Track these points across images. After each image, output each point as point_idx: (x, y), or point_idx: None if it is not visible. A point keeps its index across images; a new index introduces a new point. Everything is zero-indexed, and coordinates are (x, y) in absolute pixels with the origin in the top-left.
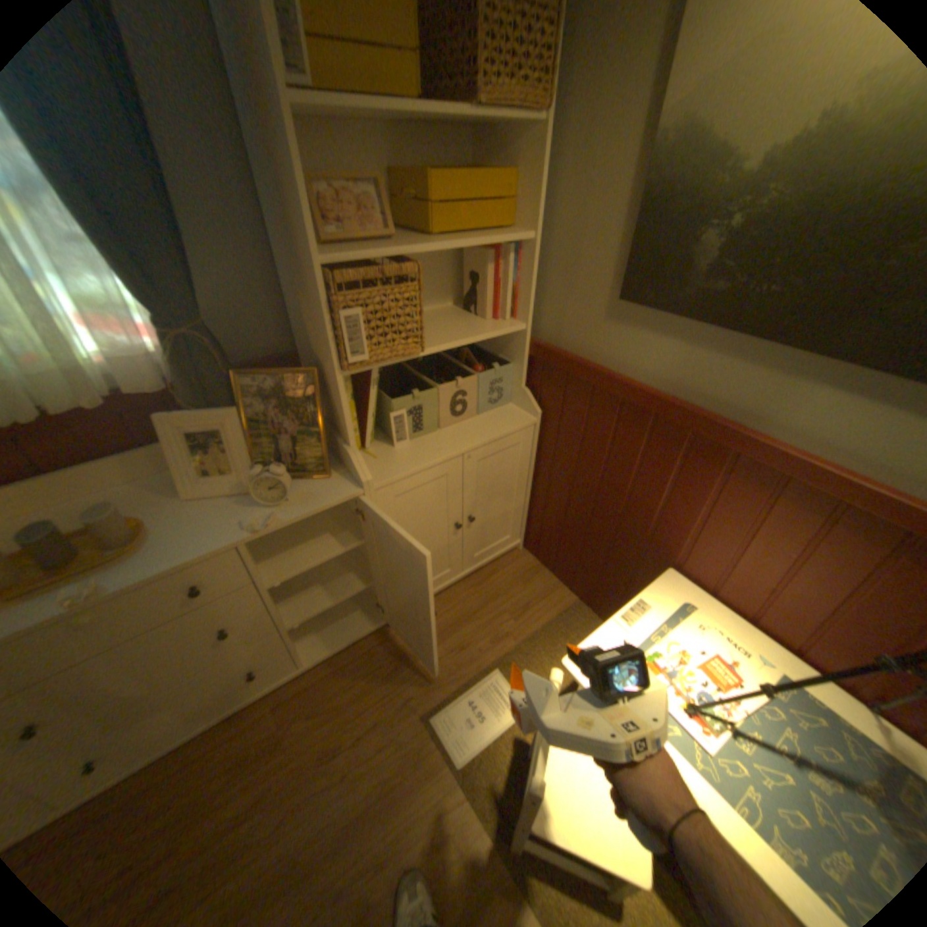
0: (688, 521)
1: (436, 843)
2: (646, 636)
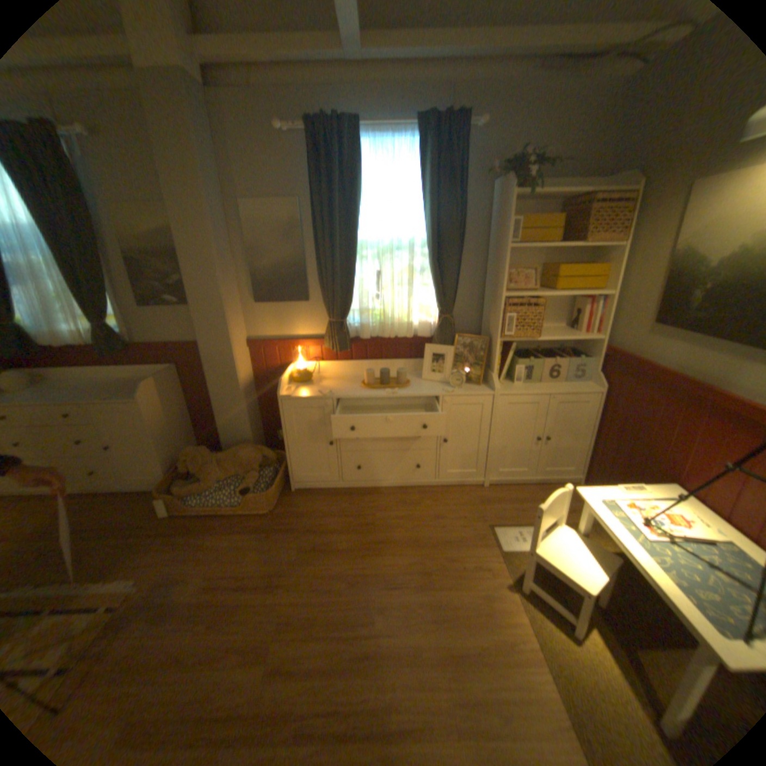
0: (688, 451)
1: (483, 569)
2: (636, 499)
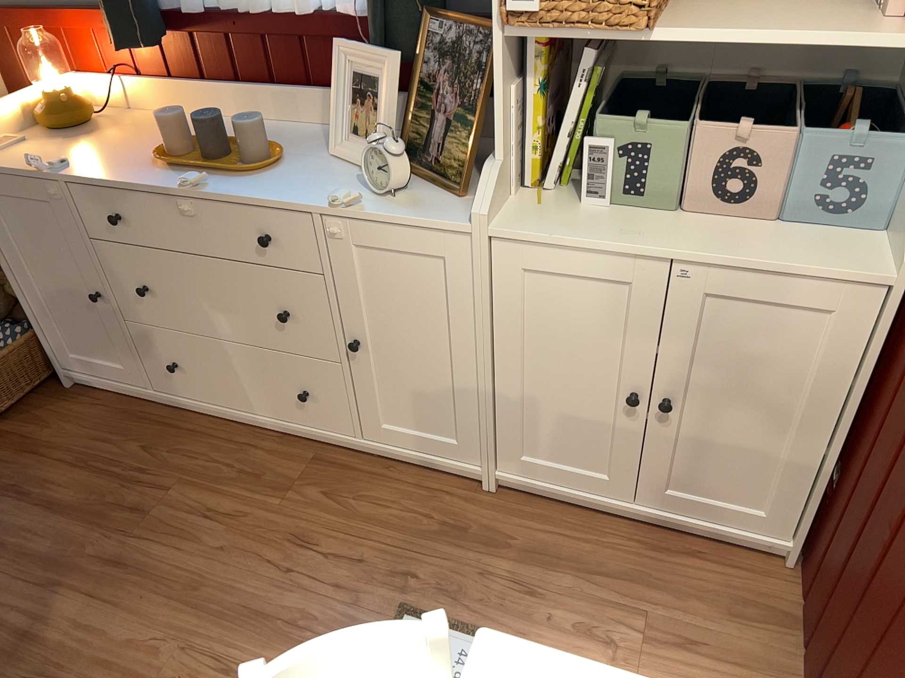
0: None
1: None
2: None
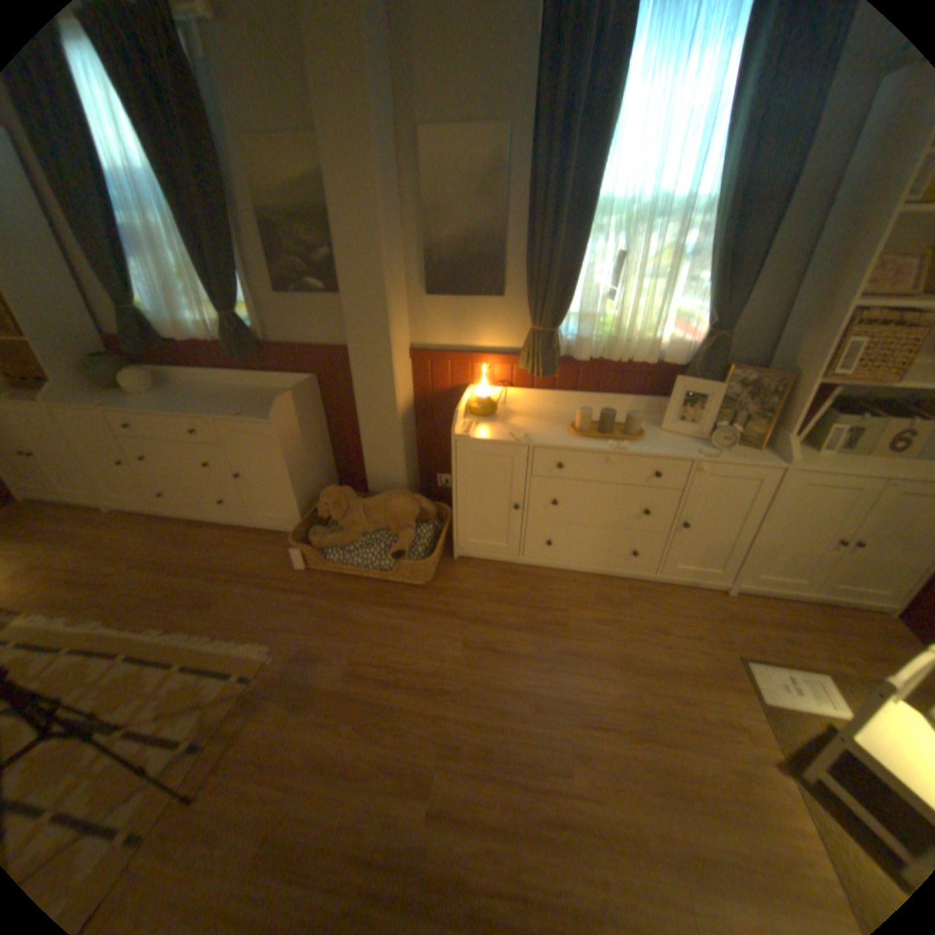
0: None
1: (734, 726)
2: None
